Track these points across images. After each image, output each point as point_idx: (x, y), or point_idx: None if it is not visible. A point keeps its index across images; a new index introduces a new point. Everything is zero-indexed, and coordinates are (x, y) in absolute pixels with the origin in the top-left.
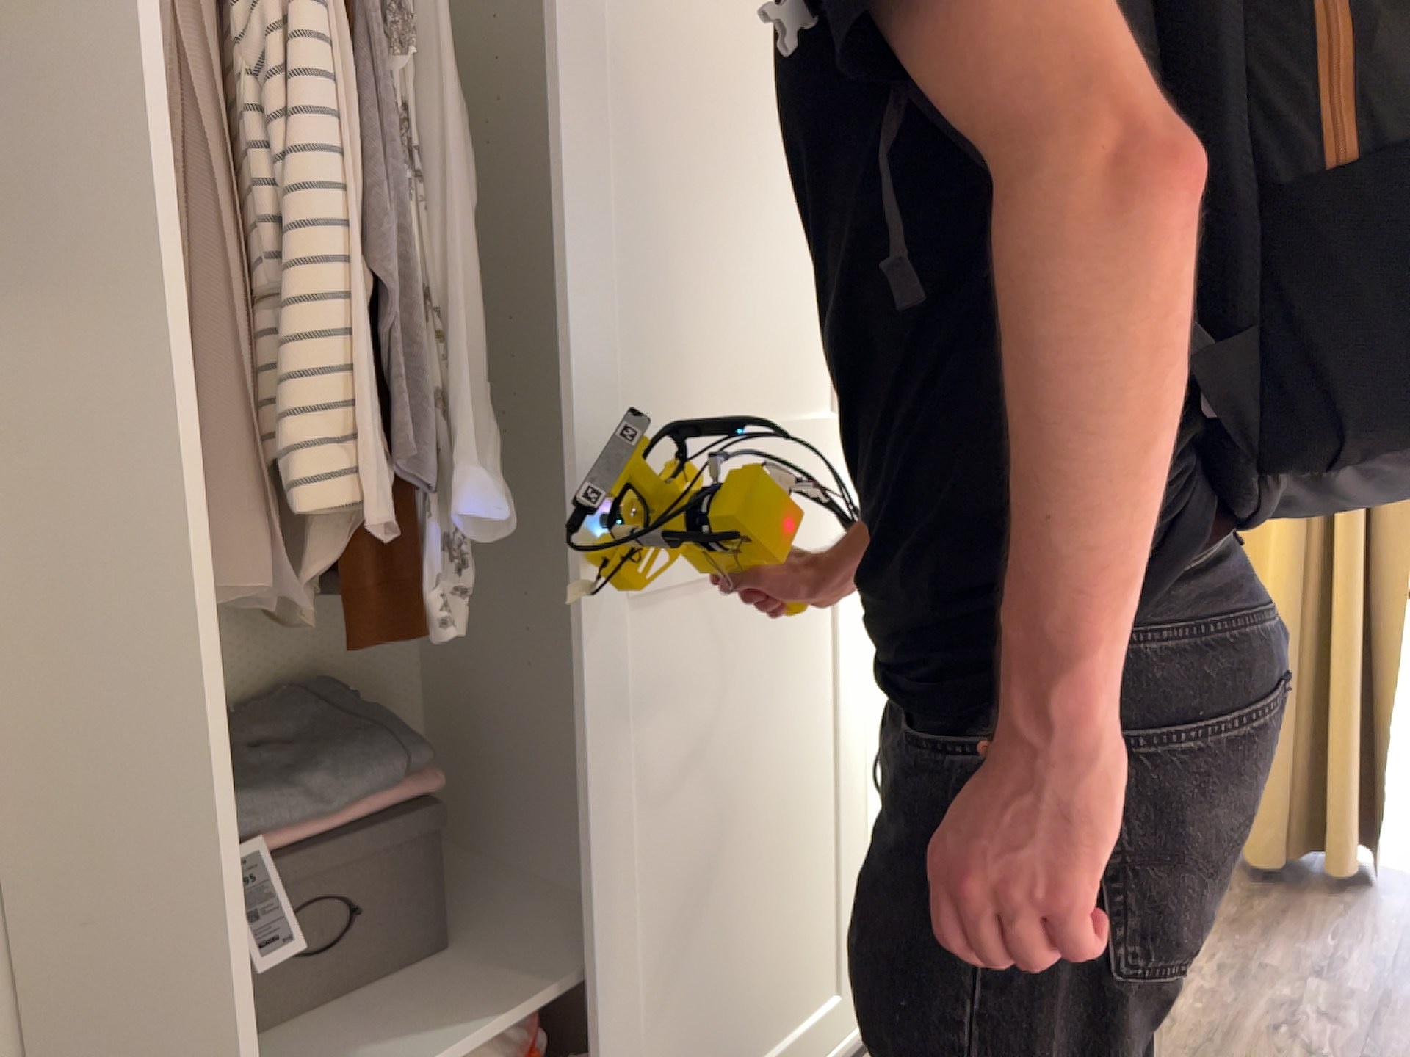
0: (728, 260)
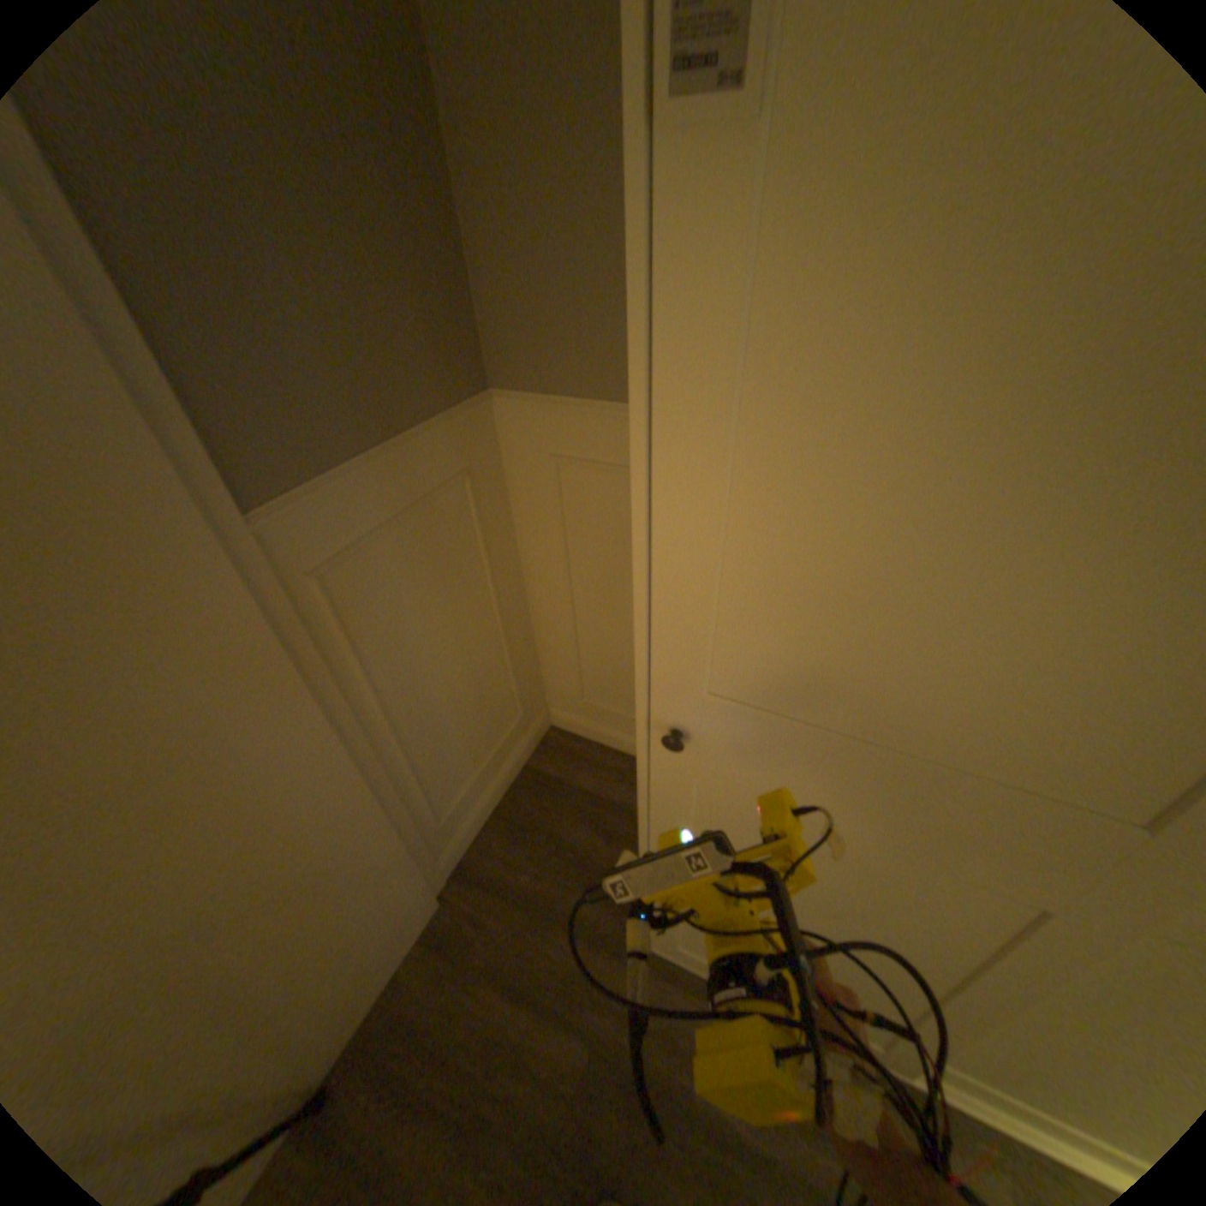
0: None
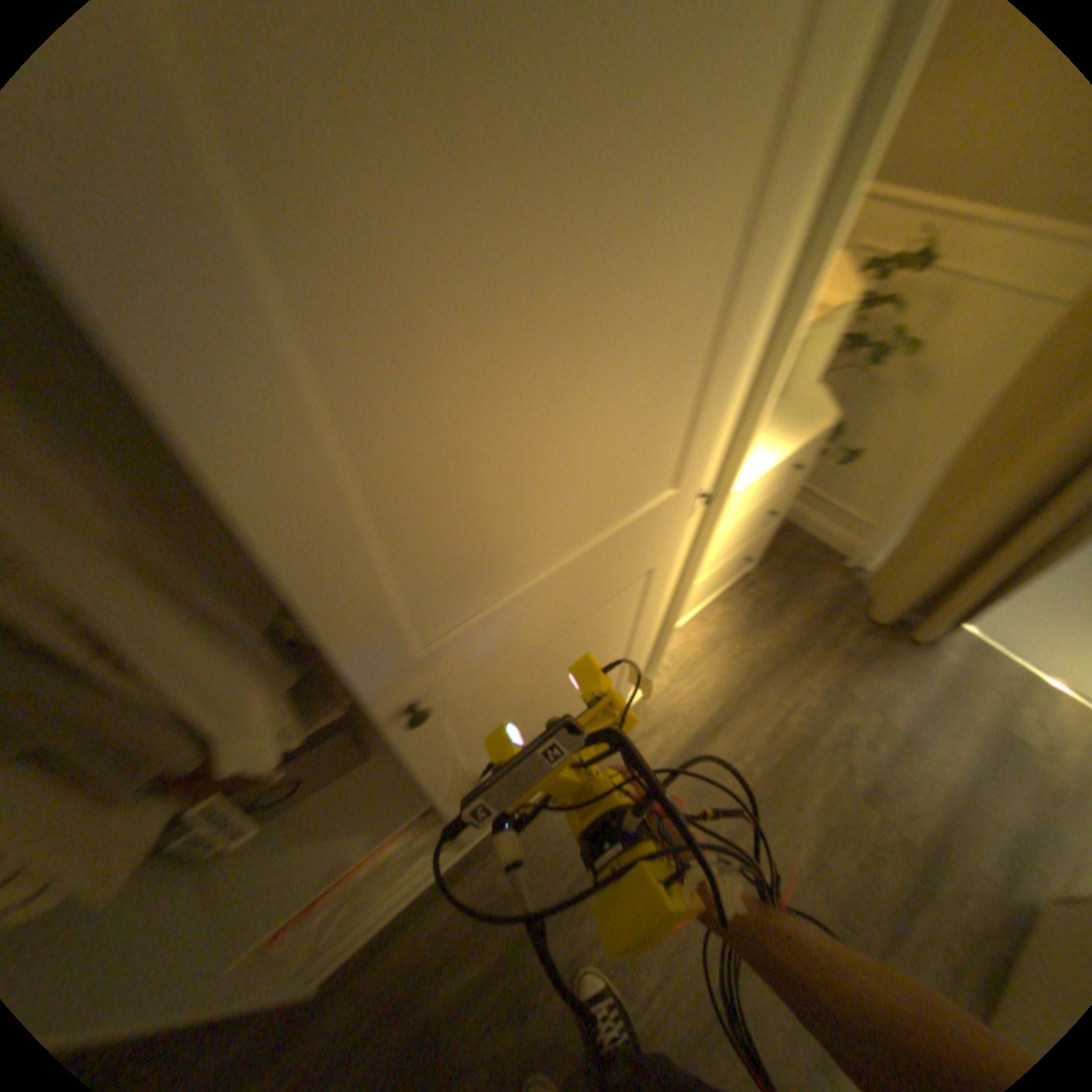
0: (544, 424)
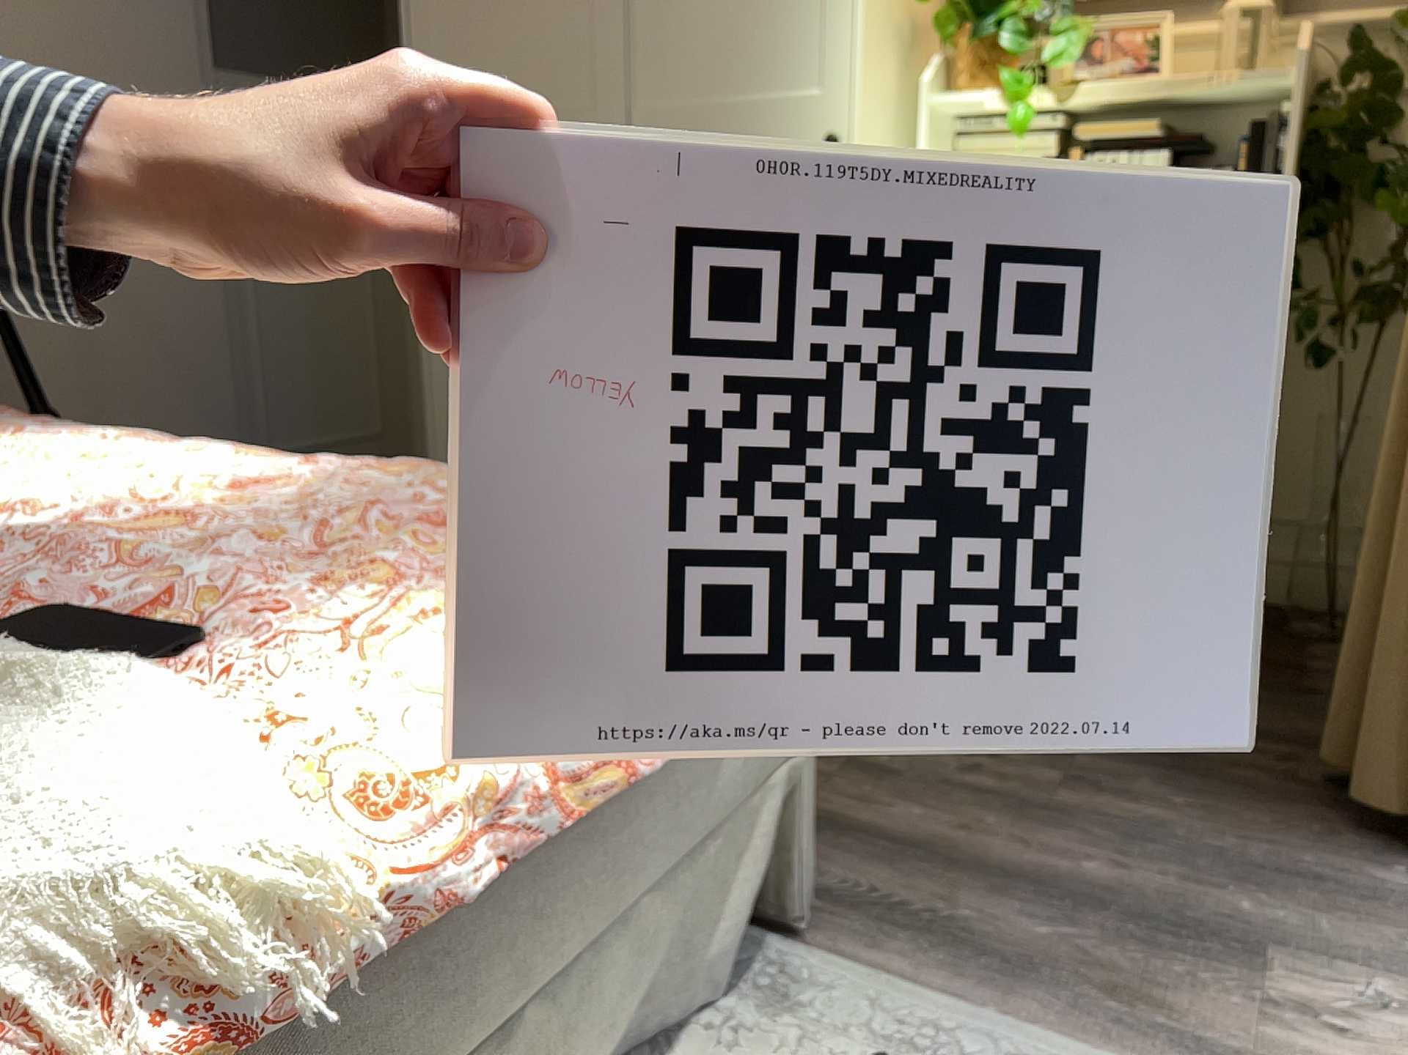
0: None
